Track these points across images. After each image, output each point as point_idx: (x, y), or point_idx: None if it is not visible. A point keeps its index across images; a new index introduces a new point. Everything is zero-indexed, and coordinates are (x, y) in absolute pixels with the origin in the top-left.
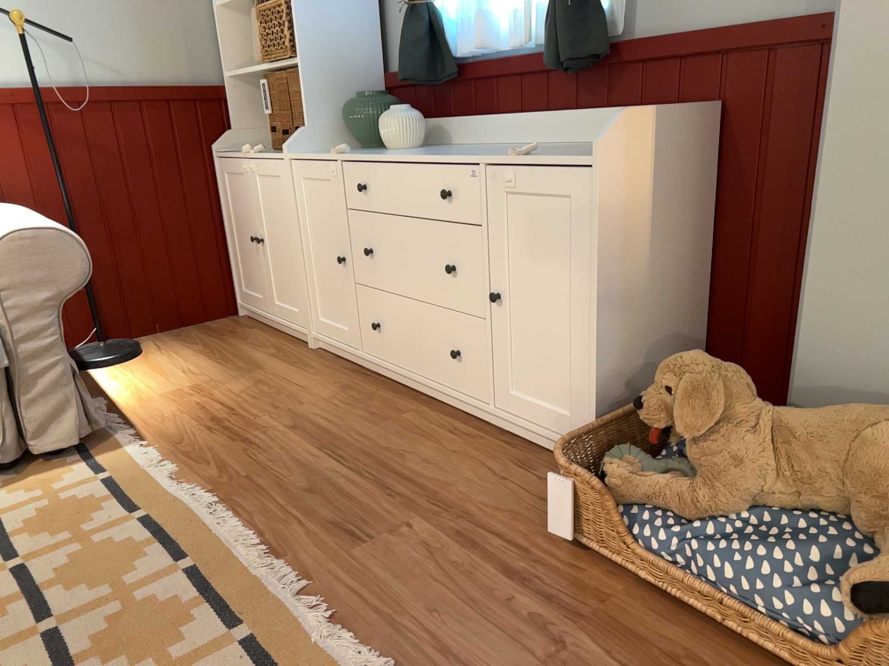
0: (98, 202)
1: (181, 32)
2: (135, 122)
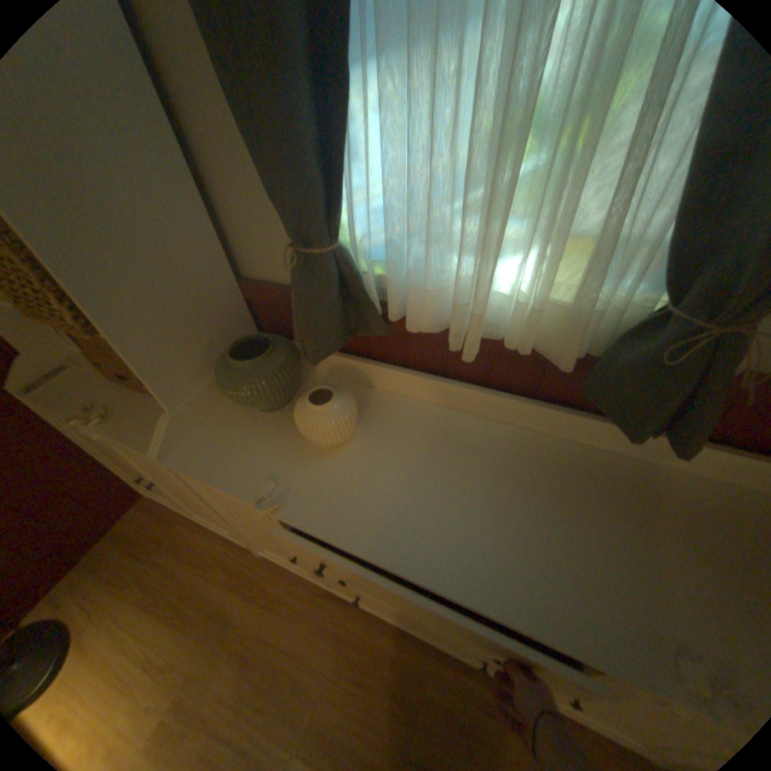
0: None
1: None
2: None
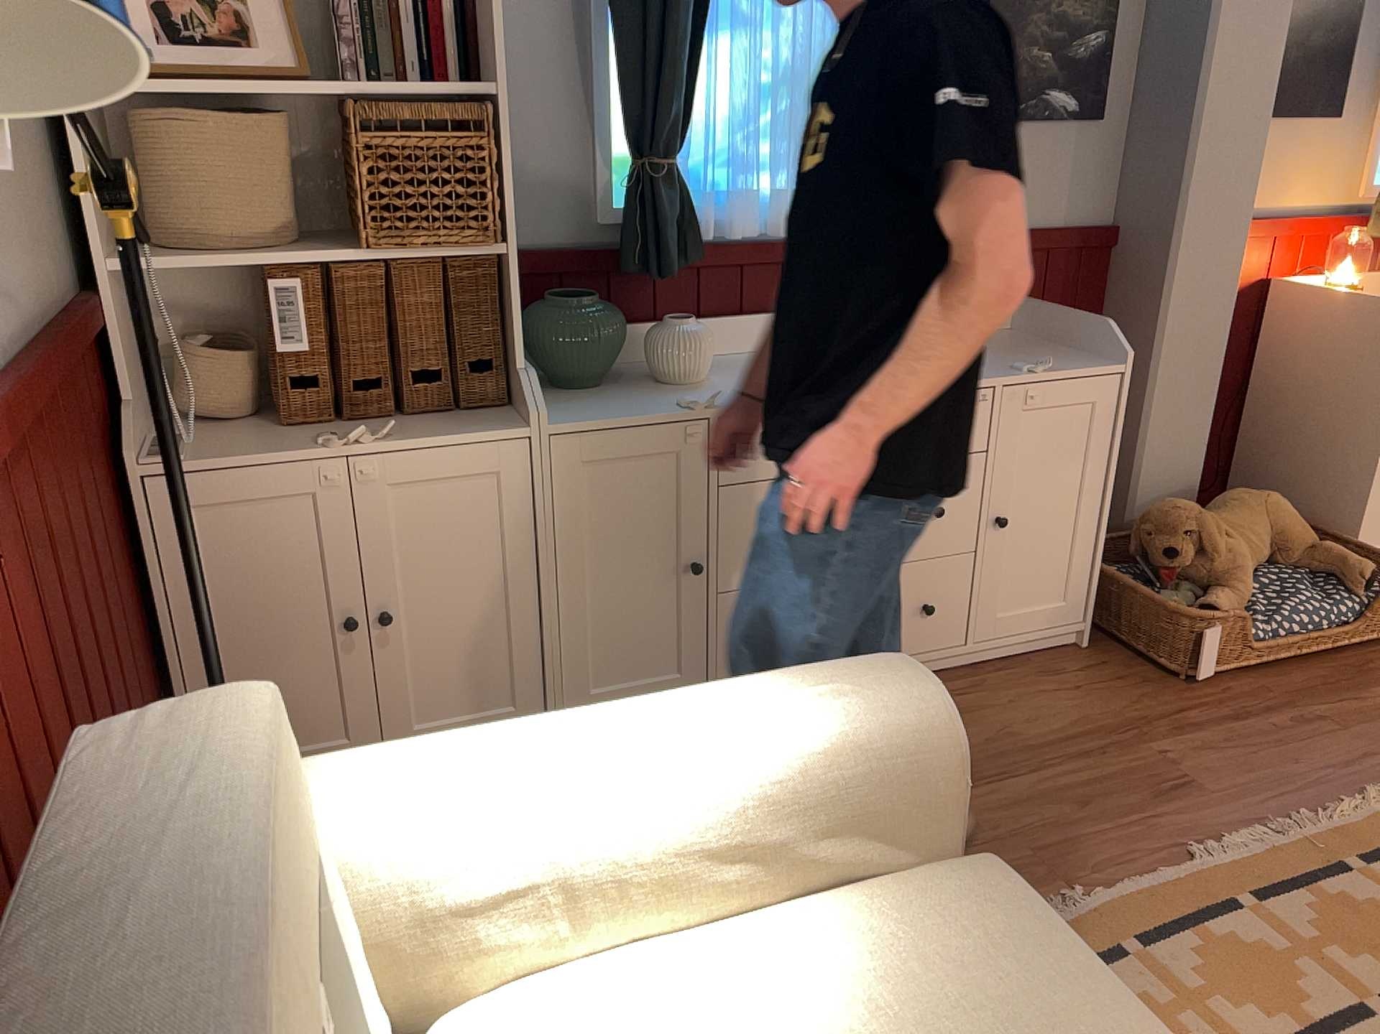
0: (79, 697)
1: (28, 160)
2: (58, 436)
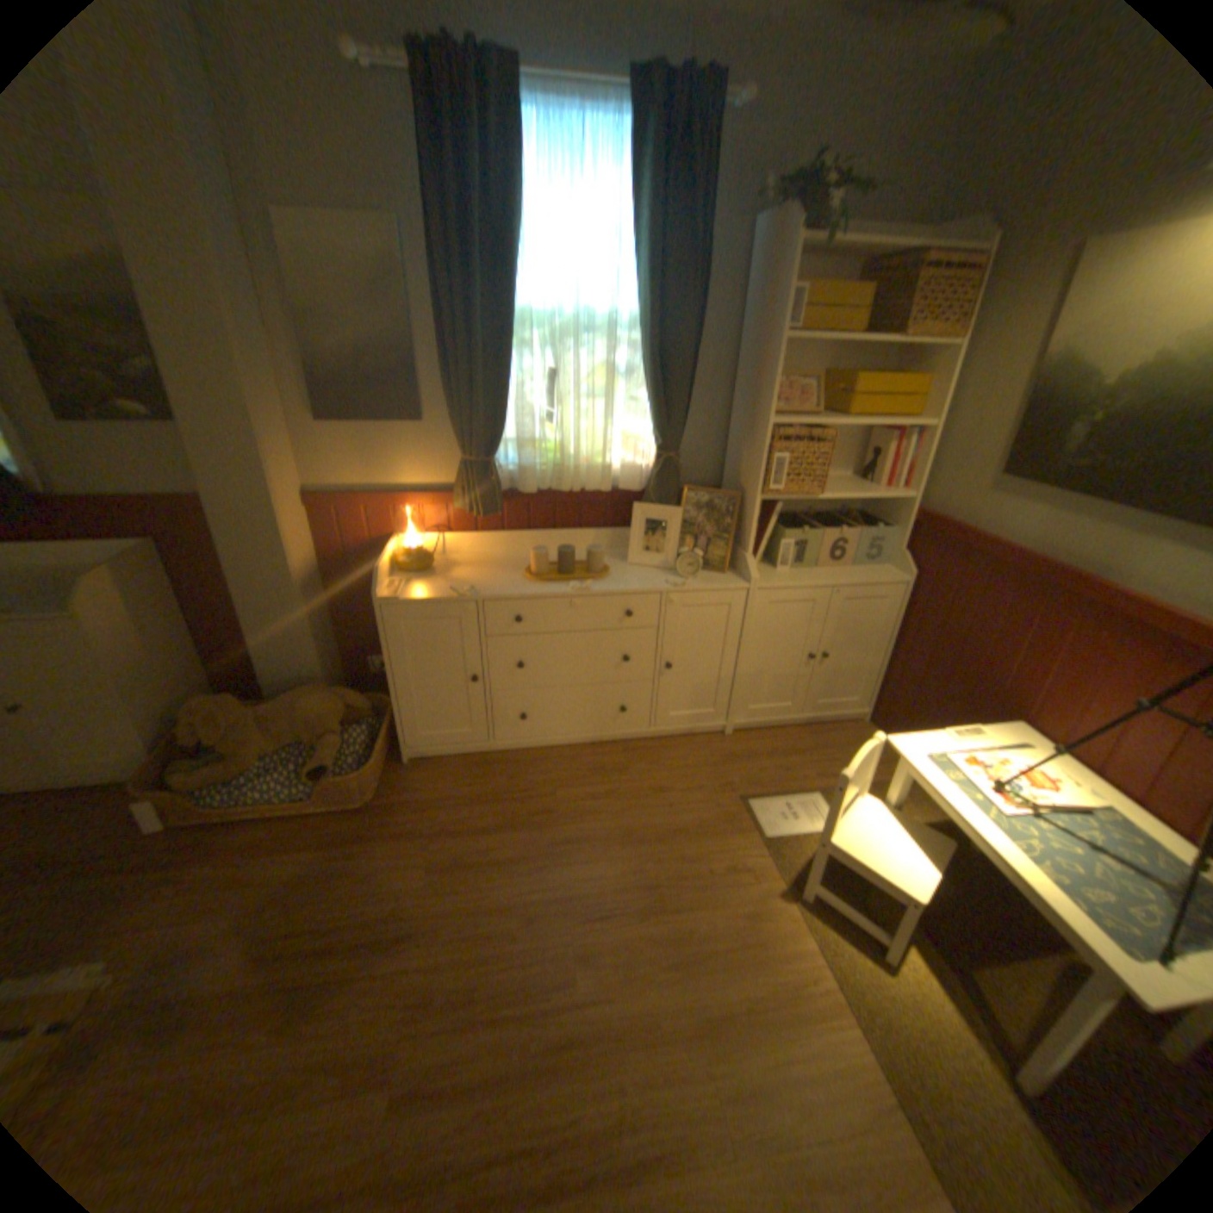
0: None
1: None
2: None
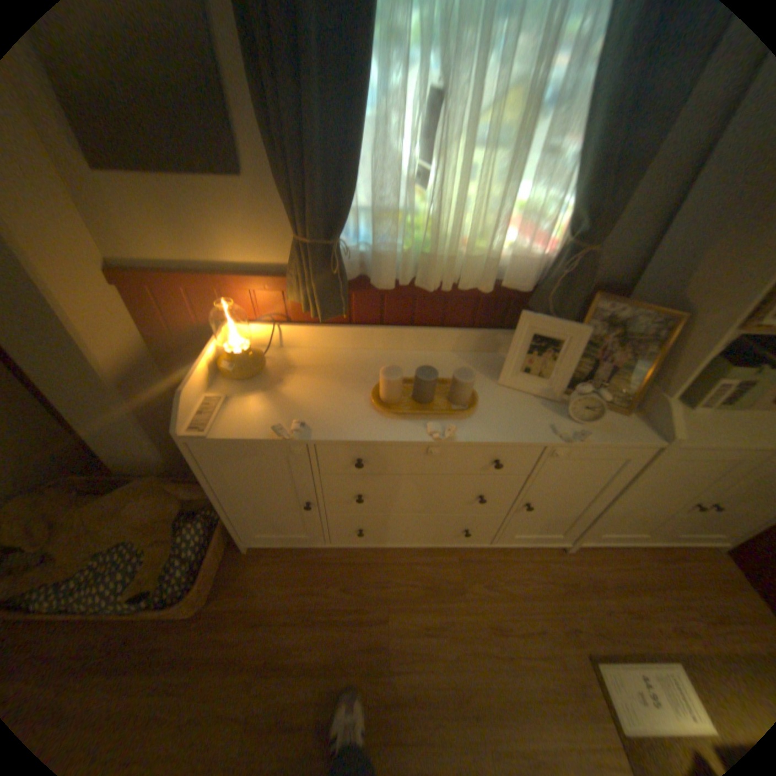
0: None
1: None
2: None
